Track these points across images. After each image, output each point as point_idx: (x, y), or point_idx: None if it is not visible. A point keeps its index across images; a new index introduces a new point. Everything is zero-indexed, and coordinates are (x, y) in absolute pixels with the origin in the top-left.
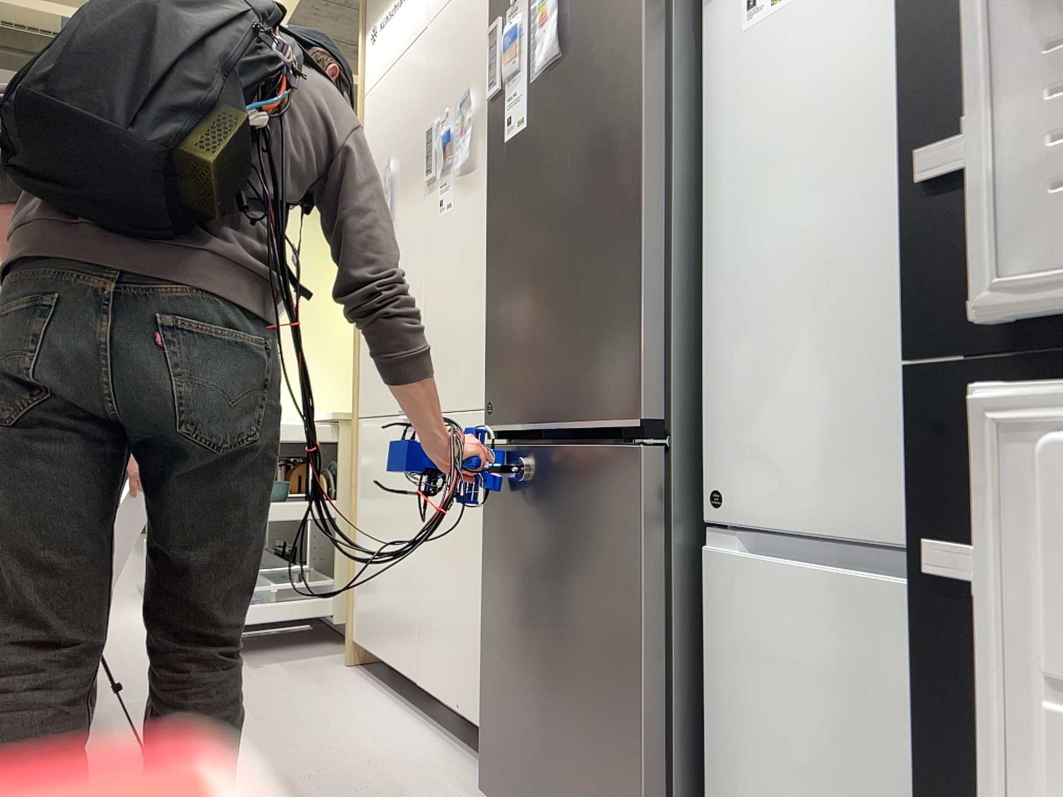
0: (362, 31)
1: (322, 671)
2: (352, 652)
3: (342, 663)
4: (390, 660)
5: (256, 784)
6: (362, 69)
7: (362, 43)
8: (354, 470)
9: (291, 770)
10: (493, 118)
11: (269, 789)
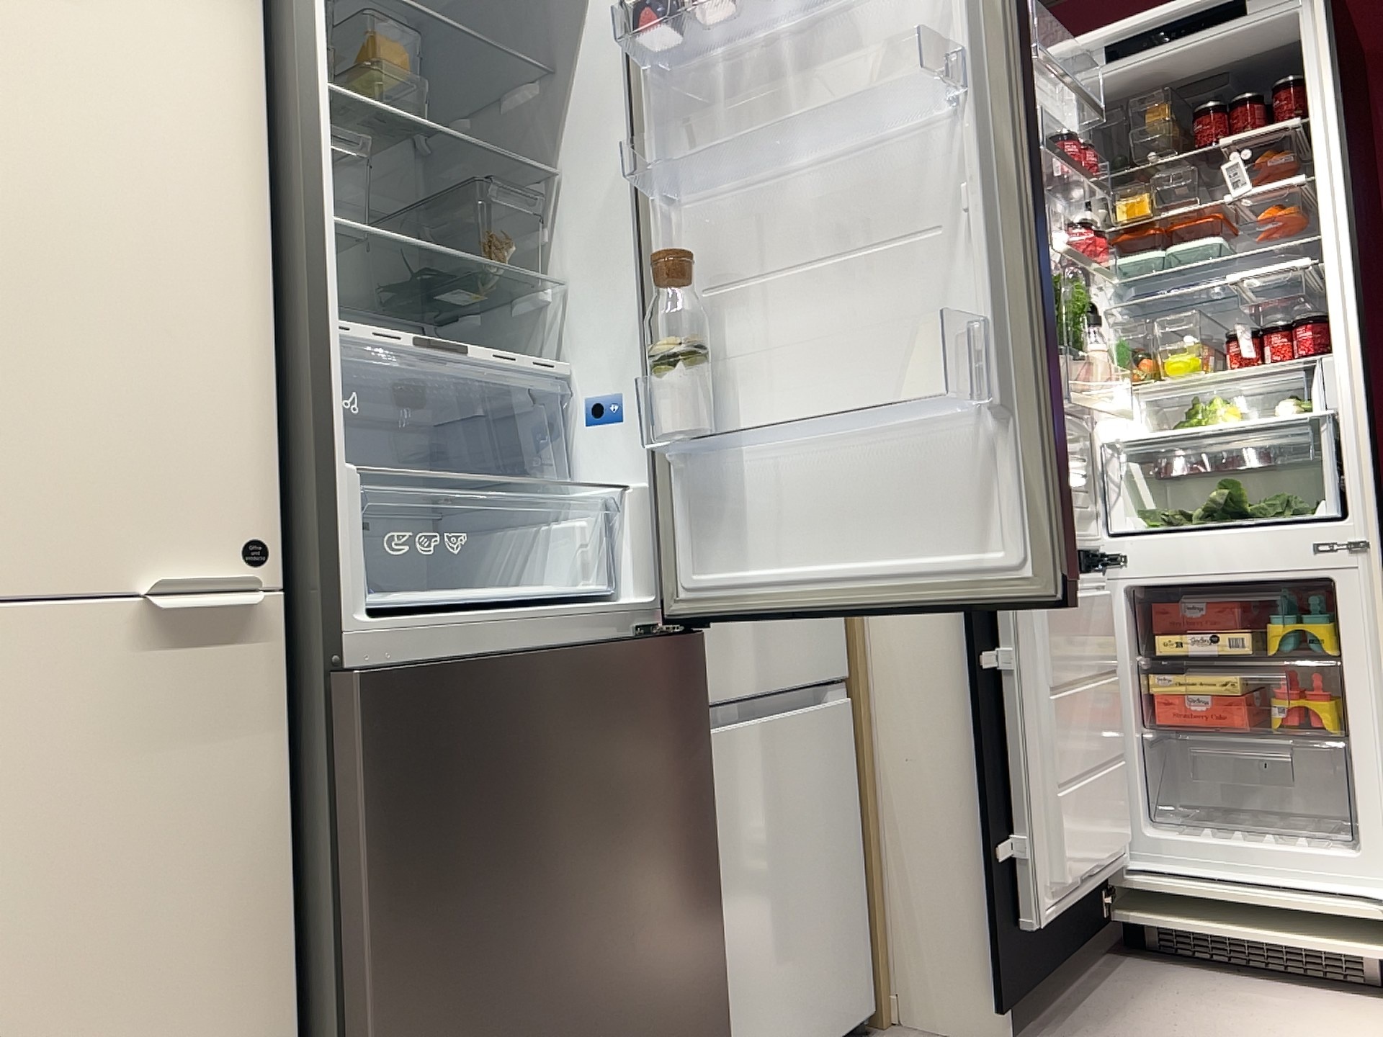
0: None
1: None
2: None
3: None
4: None
5: None
6: None
7: None
8: None
9: None
10: None
11: None
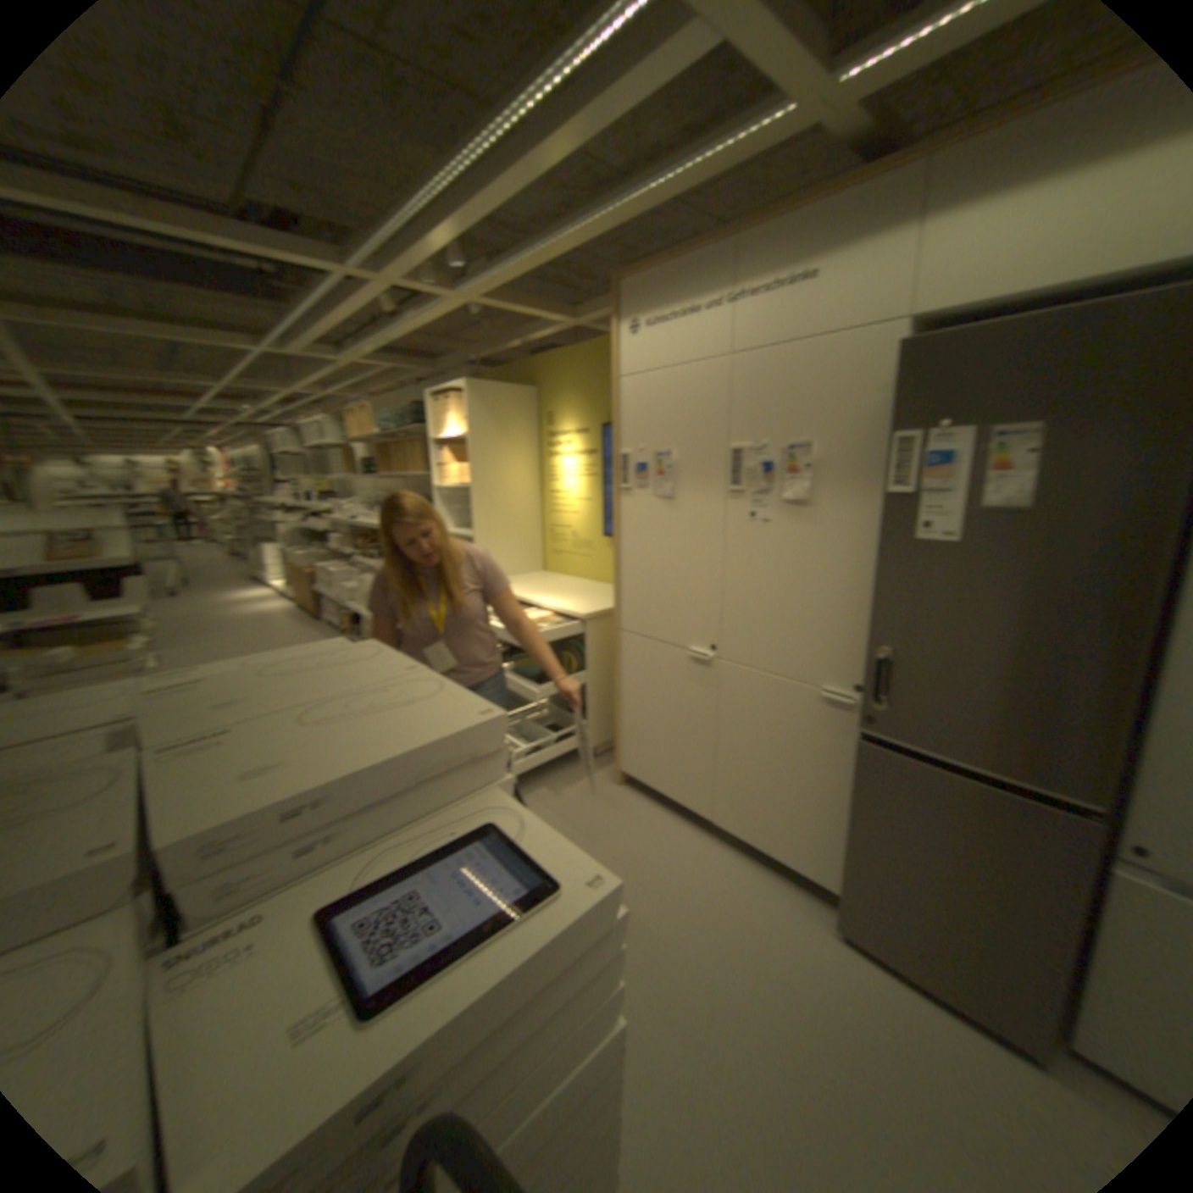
0: (620, 315)
1: (608, 792)
2: (623, 777)
3: (614, 782)
4: (677, 798)
5: (682, 935)
6: (620, 351)
7: (620, 327)
8: (621, 665)
9: (689, 914)
10: (896, 508)
11: (696, 940)
